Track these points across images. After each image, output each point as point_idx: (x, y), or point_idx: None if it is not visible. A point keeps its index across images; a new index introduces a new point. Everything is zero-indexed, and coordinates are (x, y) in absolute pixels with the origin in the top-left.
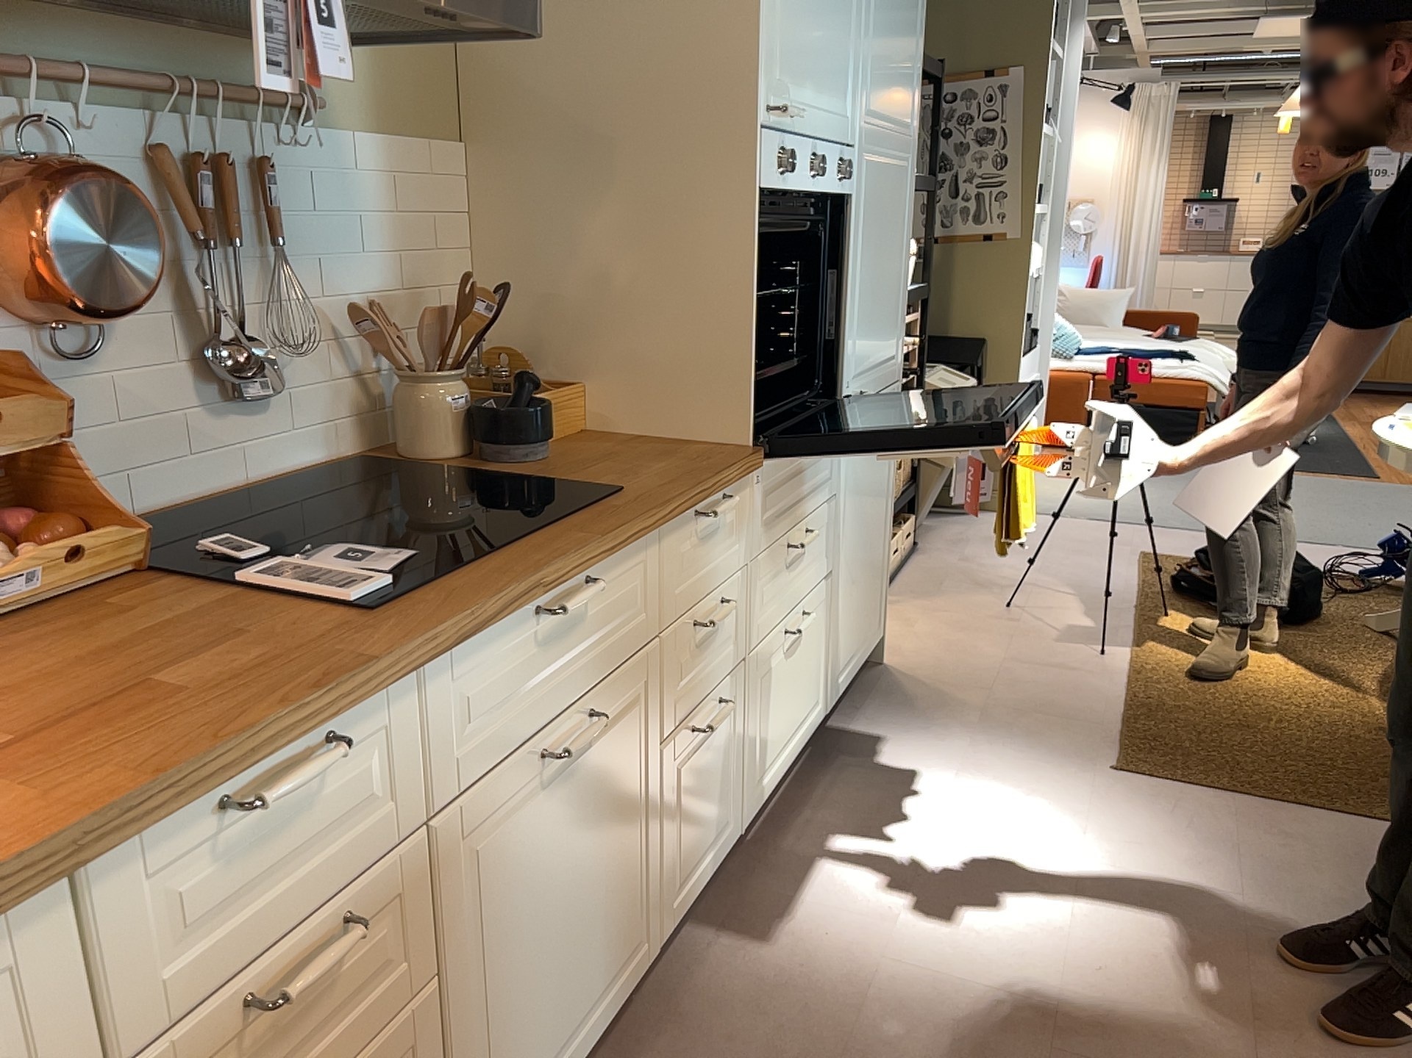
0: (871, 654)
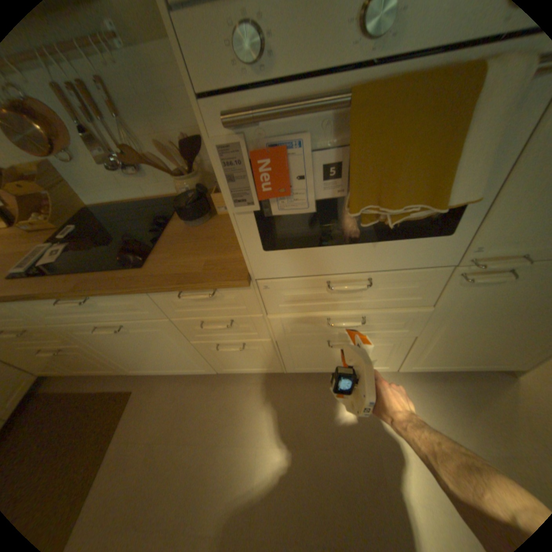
0: (490, 371)
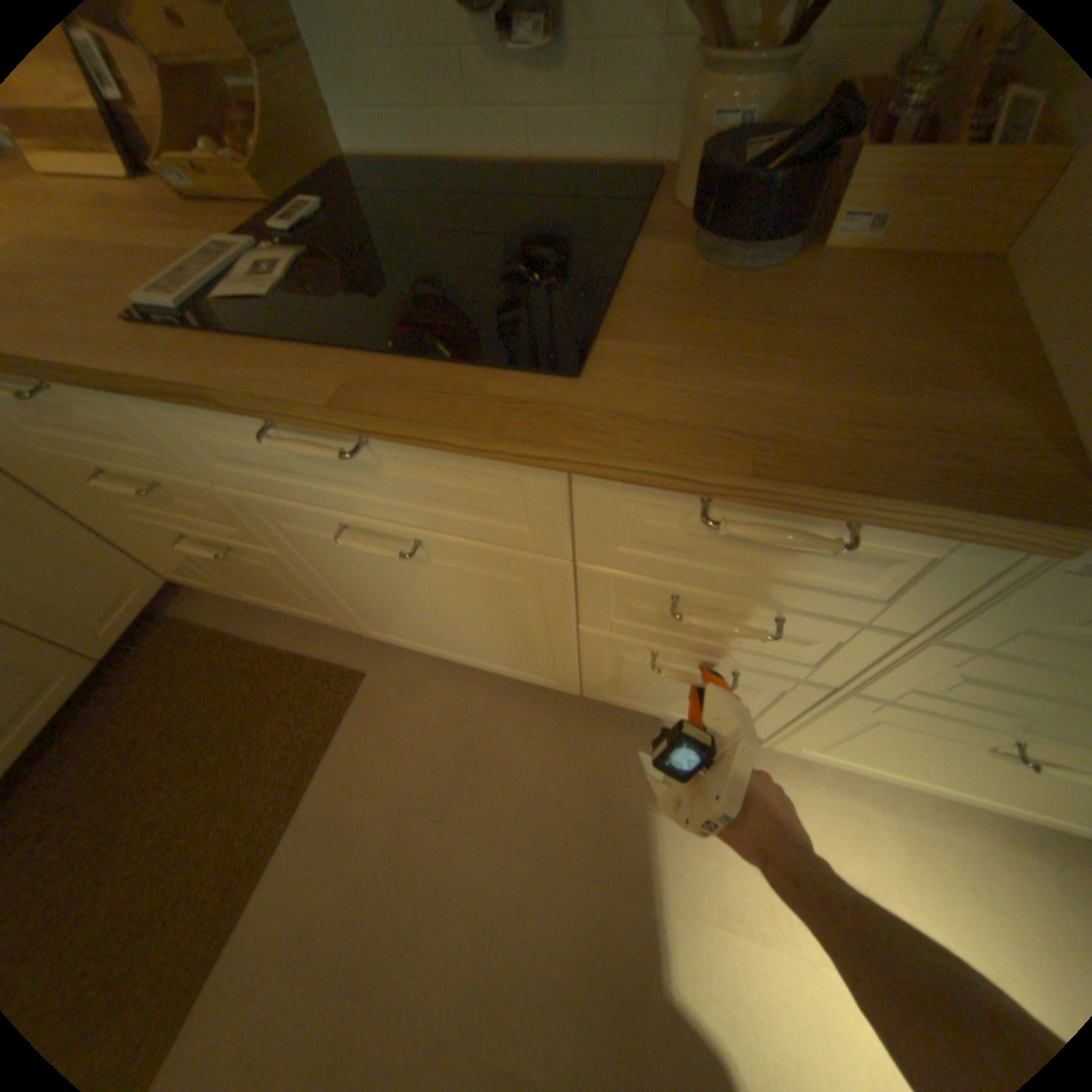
0: None
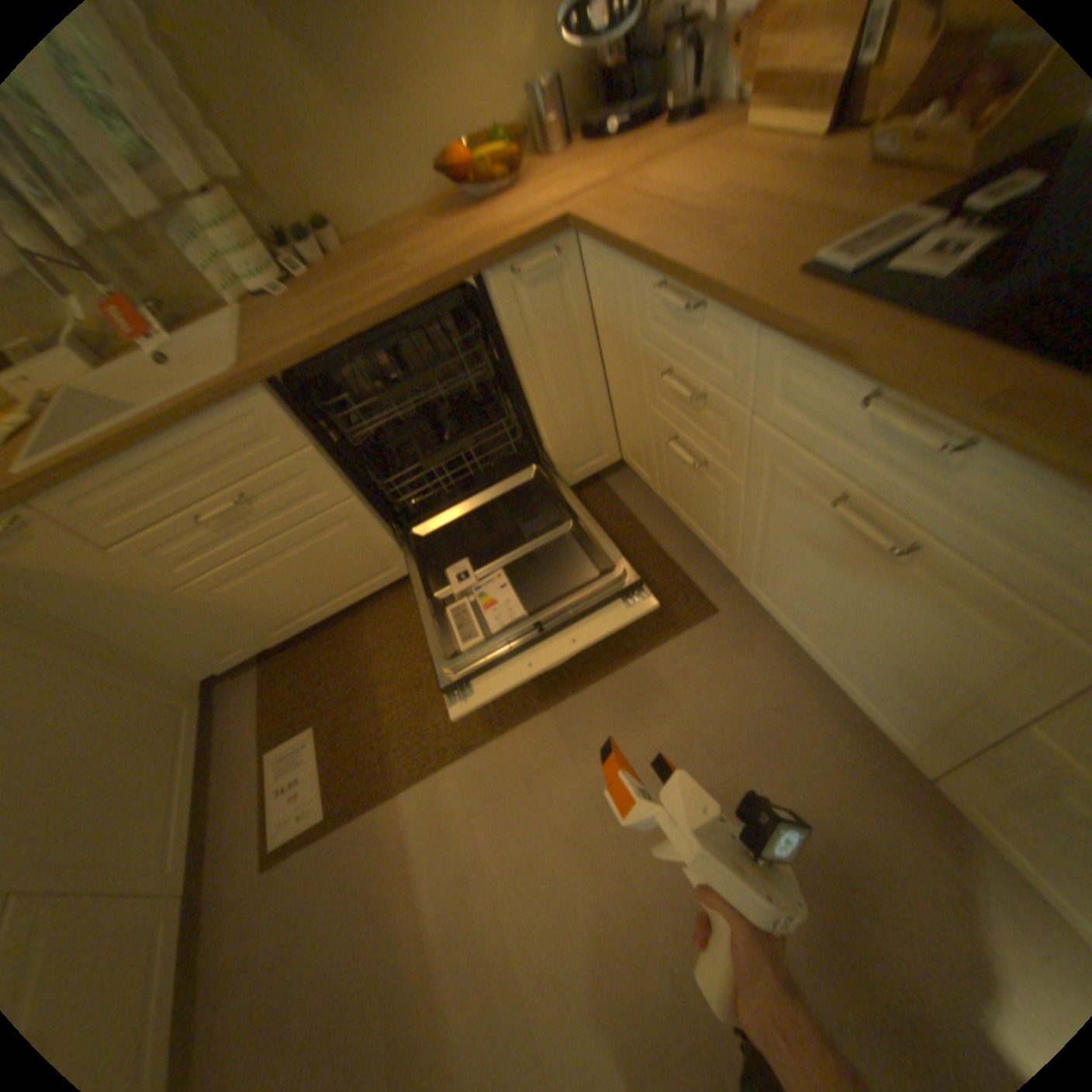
0: None
